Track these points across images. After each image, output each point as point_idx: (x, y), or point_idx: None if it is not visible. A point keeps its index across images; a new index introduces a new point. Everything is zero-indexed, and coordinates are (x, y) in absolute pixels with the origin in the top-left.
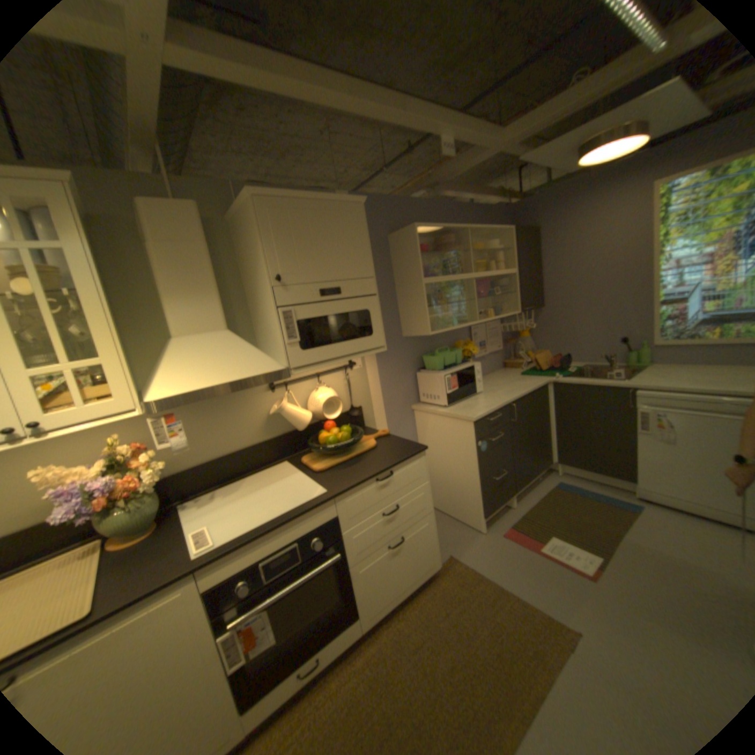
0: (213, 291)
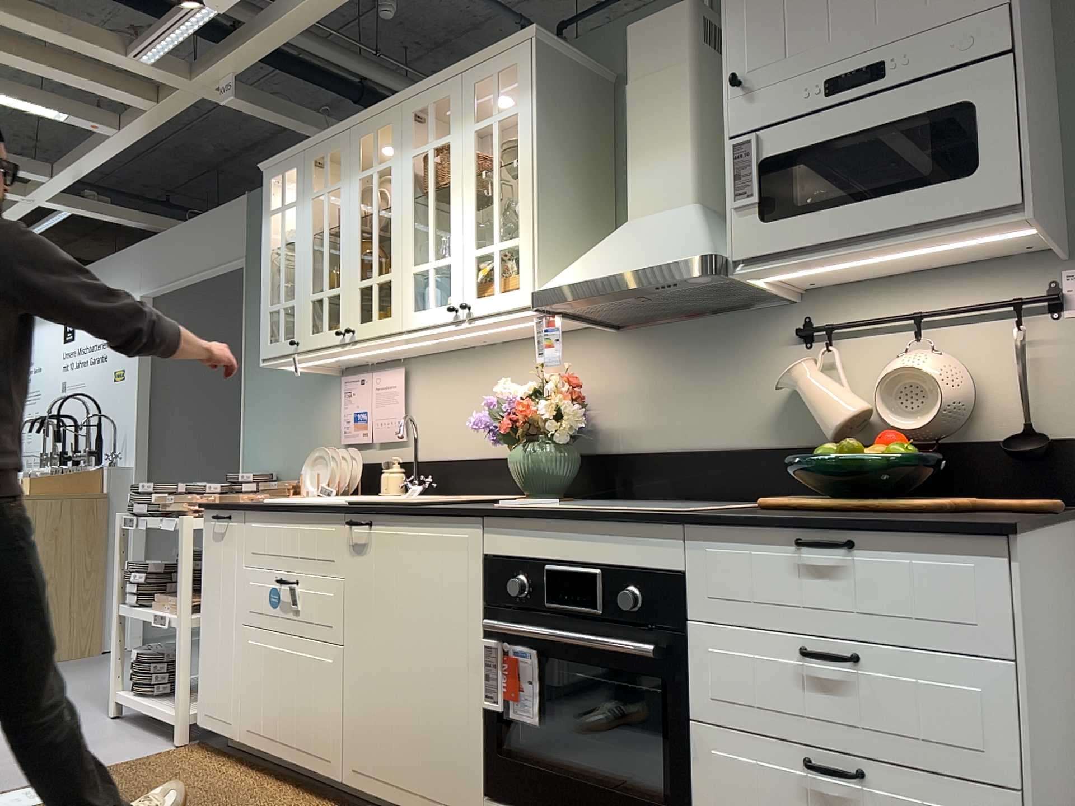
0: (684, 140)
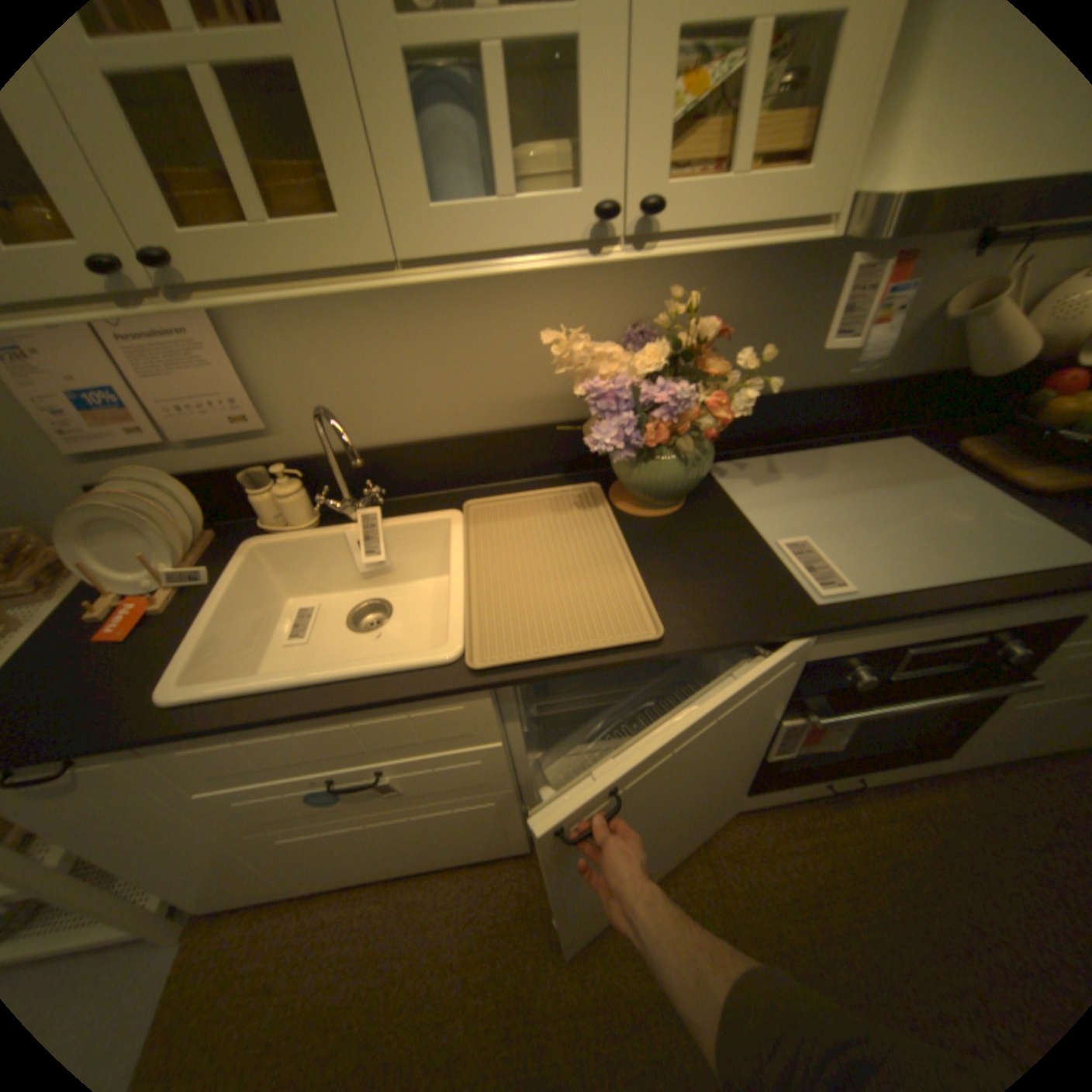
0: None
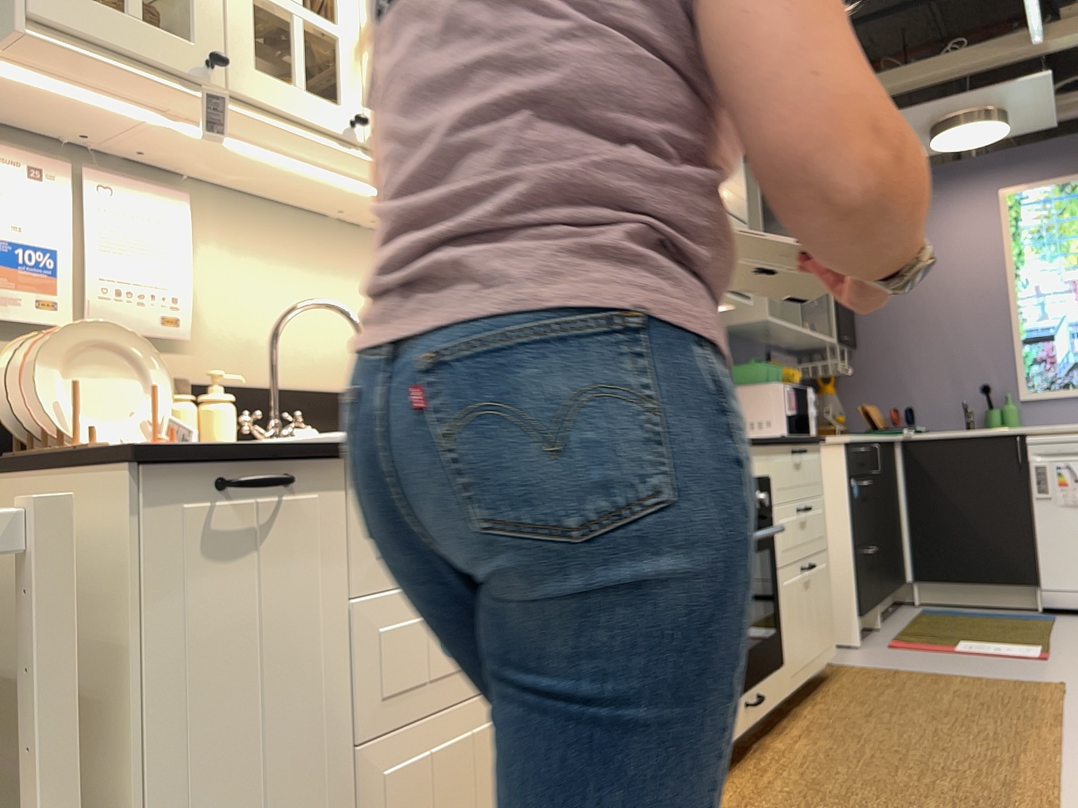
0: None
